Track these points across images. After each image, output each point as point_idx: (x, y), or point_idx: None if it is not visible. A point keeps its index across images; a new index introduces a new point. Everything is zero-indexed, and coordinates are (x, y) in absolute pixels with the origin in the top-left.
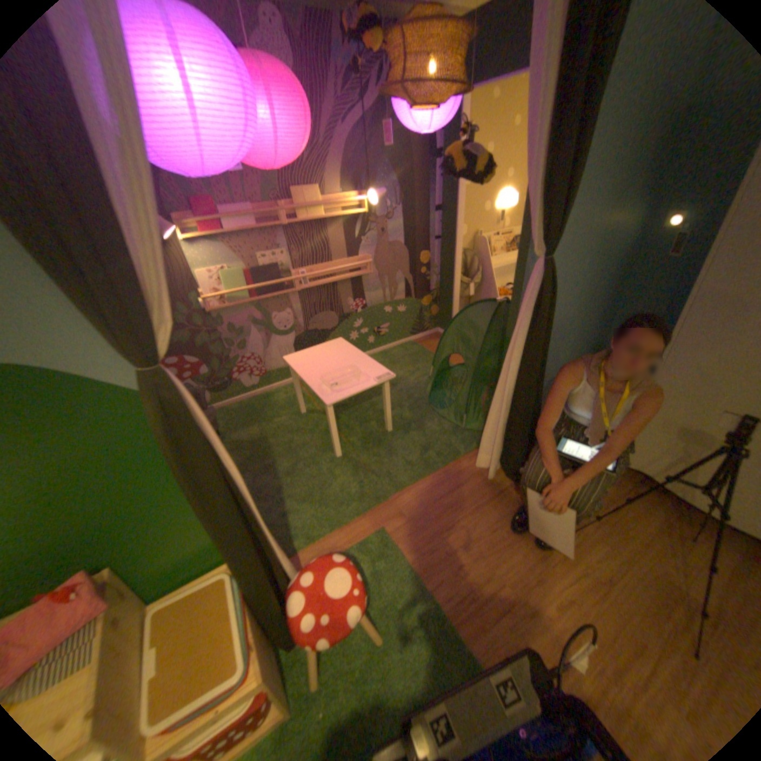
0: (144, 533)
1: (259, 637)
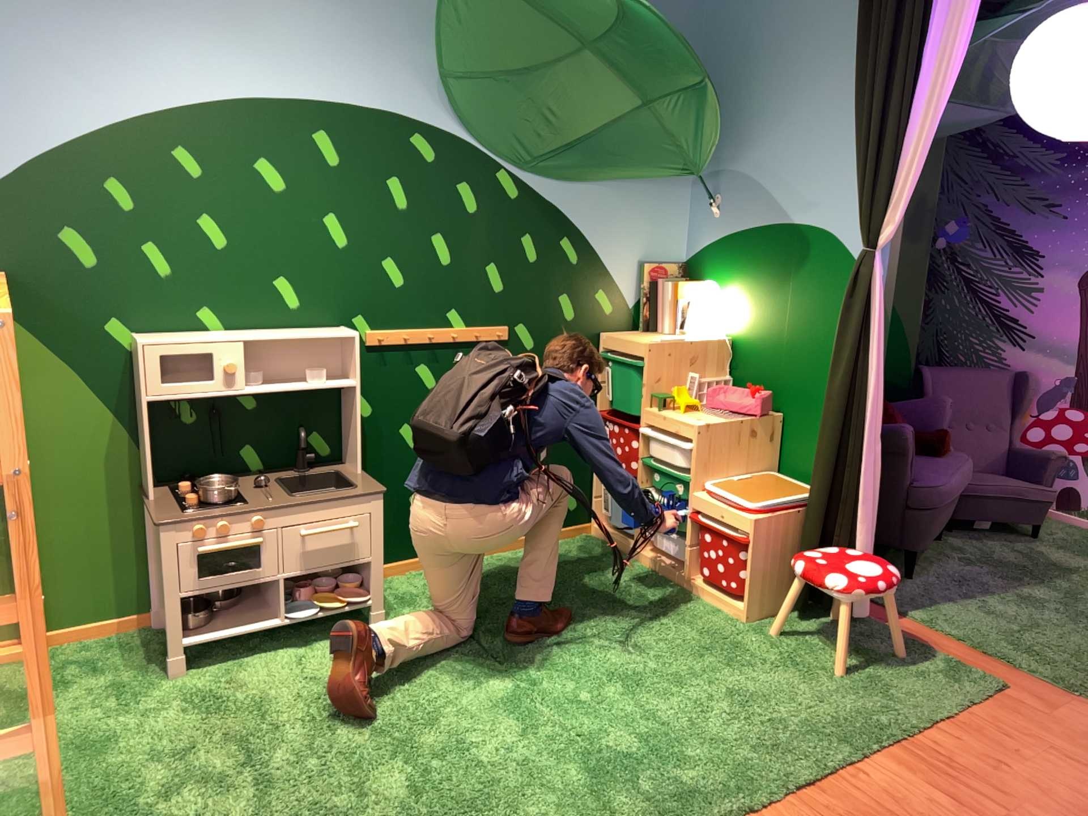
0: (803, 406)
1: (778, 533)
